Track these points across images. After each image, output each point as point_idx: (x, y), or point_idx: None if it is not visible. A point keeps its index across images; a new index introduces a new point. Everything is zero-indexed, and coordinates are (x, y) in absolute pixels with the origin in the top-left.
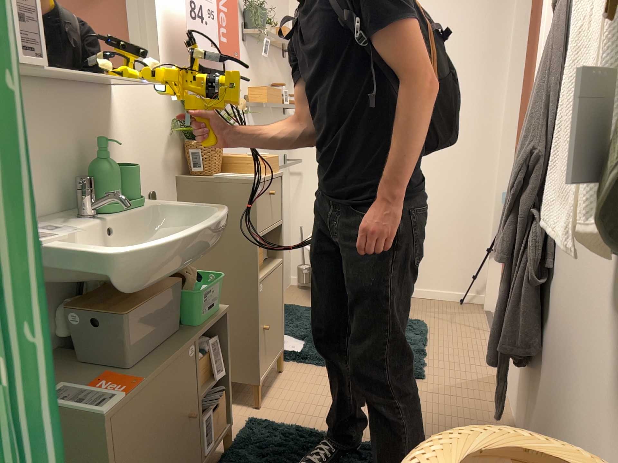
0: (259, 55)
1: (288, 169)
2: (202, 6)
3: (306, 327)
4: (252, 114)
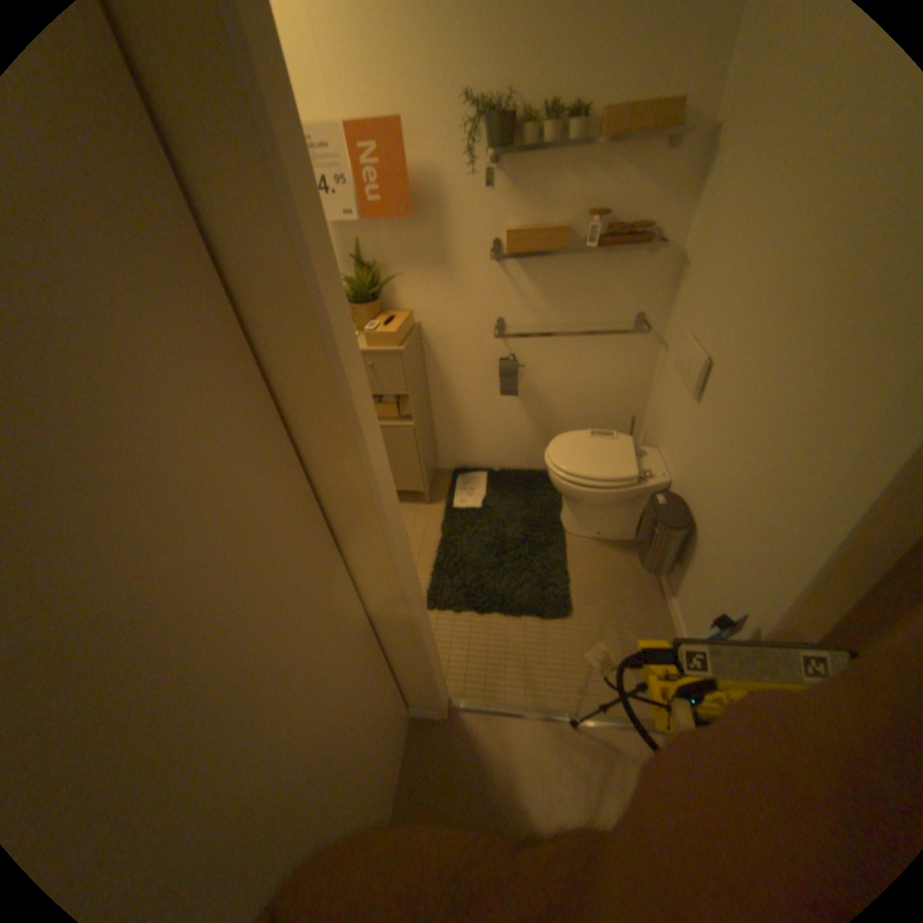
0: (549, 169)
1: (654, 336)
2: (323, 175)
3: (506, 503)
4: (516, 260)
